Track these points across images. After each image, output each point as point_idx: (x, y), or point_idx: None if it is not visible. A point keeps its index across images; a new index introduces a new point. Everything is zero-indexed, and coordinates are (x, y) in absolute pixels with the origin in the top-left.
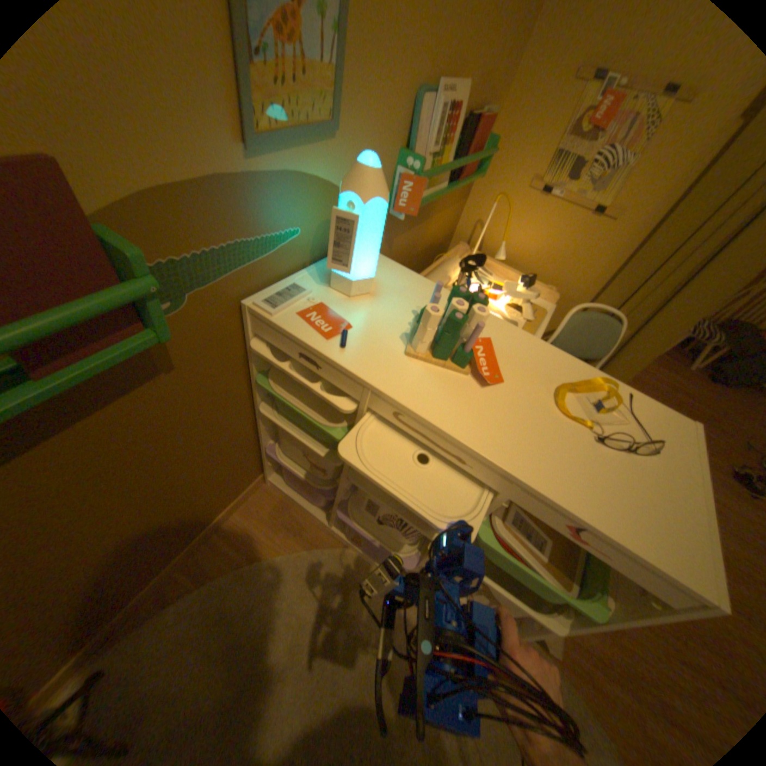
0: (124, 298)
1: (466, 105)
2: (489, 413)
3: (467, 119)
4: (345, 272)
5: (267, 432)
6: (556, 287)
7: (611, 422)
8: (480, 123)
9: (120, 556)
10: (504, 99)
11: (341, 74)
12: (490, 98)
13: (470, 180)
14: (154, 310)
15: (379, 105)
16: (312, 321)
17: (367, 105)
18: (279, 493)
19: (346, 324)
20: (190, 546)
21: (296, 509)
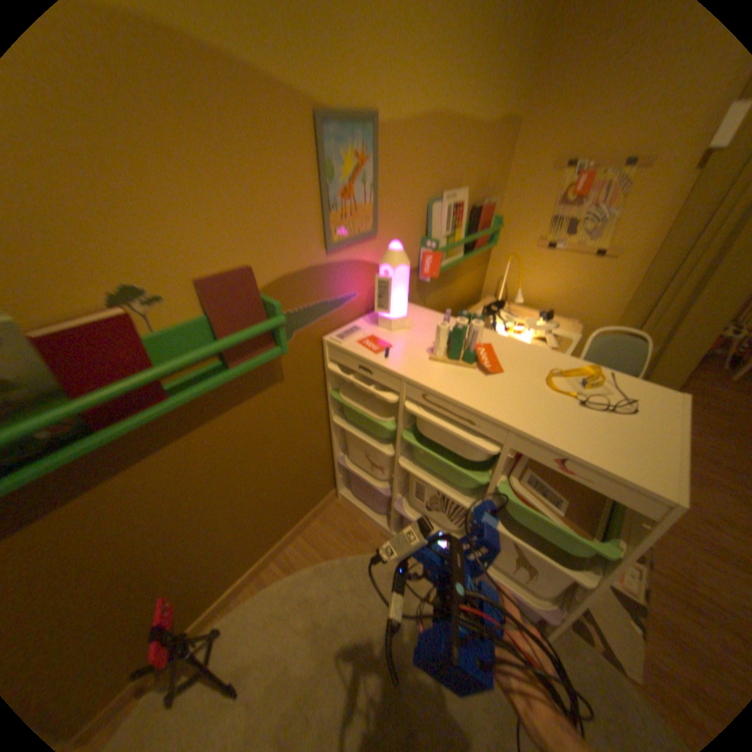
0: (271, 324)
1: (466, 202)
2: (490, 389)
3: (471, 210)
4: (386, 313)
5: (338, 443)
6: (578, 319)
7: (595, 393)
8: (481, 210)
9: (240, 525)
10: (502, 191)
11: (376, 206)
12: (488, 194)
13: (486, 249)
14: (281, 334)
15: (402, 215)
16: (365, 344)
17: (393, 217)
18: (348, 505)
19: (387, 345)
20: (281, 540)
21: (362, 519)
